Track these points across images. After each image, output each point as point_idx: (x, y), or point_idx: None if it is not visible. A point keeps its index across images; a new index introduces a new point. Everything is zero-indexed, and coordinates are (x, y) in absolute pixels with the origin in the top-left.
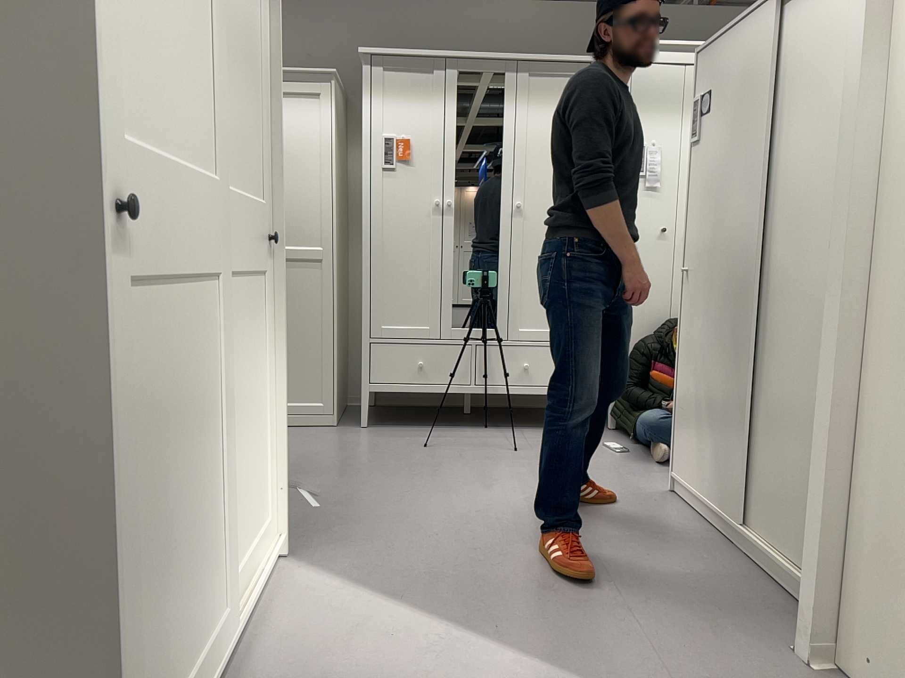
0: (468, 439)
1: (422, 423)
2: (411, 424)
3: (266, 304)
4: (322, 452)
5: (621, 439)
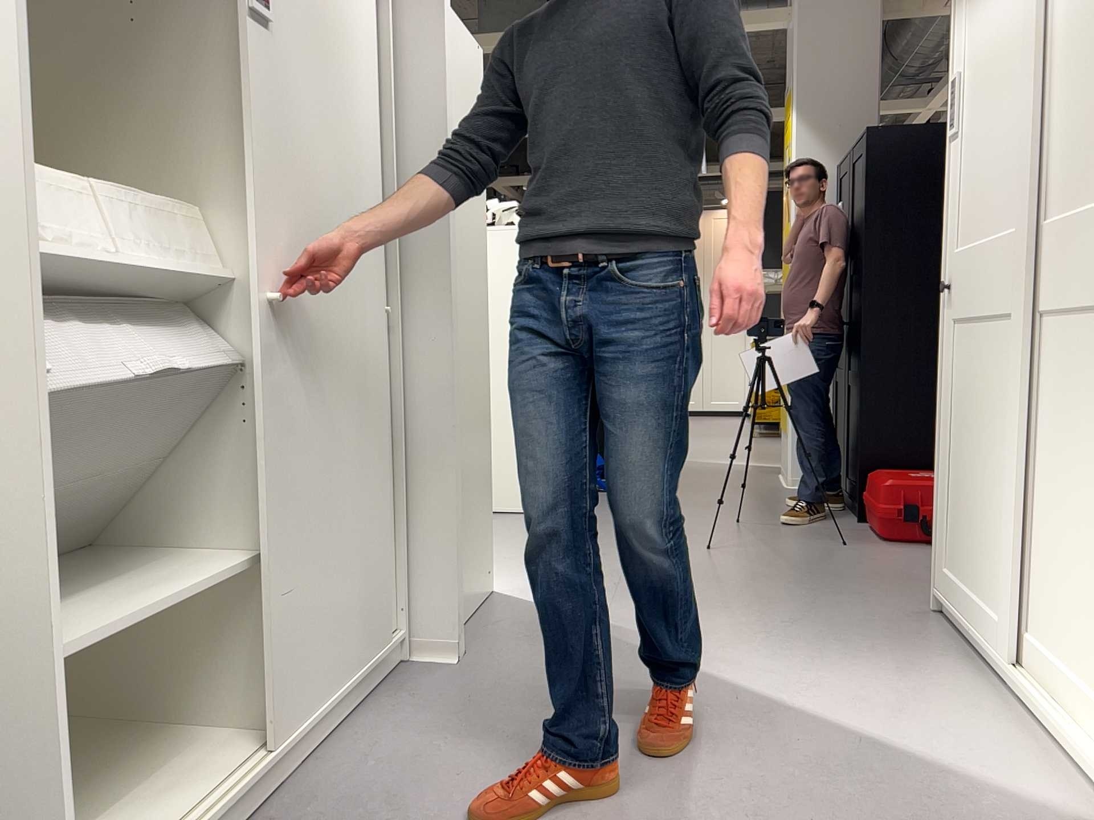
0: None
1: None
2: None
3: None
4: None
5: None
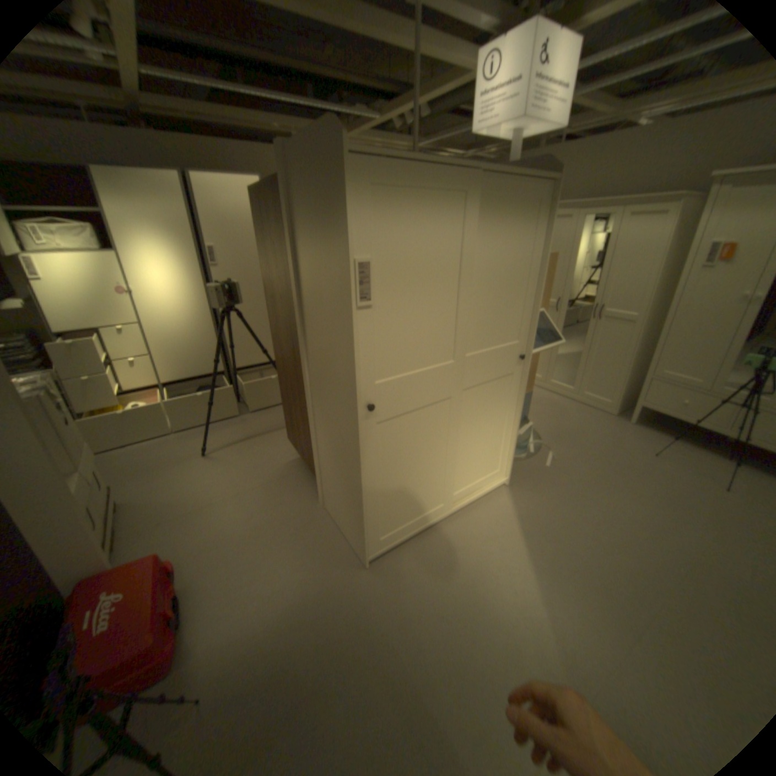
0: (702, 462)
1: (681, 435)
2: (671, 432)
3: (515, 384)
4: (589, 431)
5: None
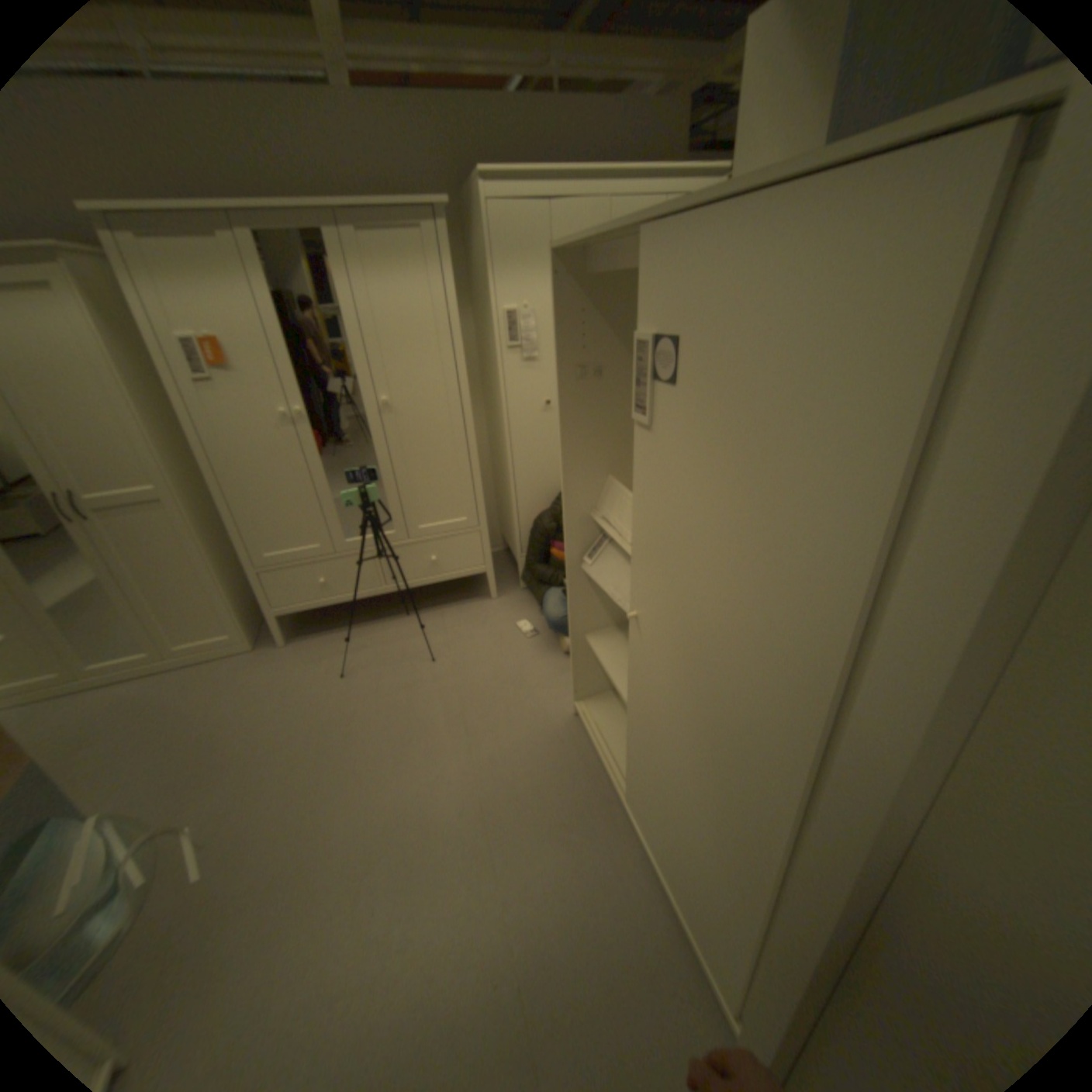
0: (387, 643)
1: (345, 619)
2: (332, 624)
3: None
4: (226, 718)
5: (531, 607)
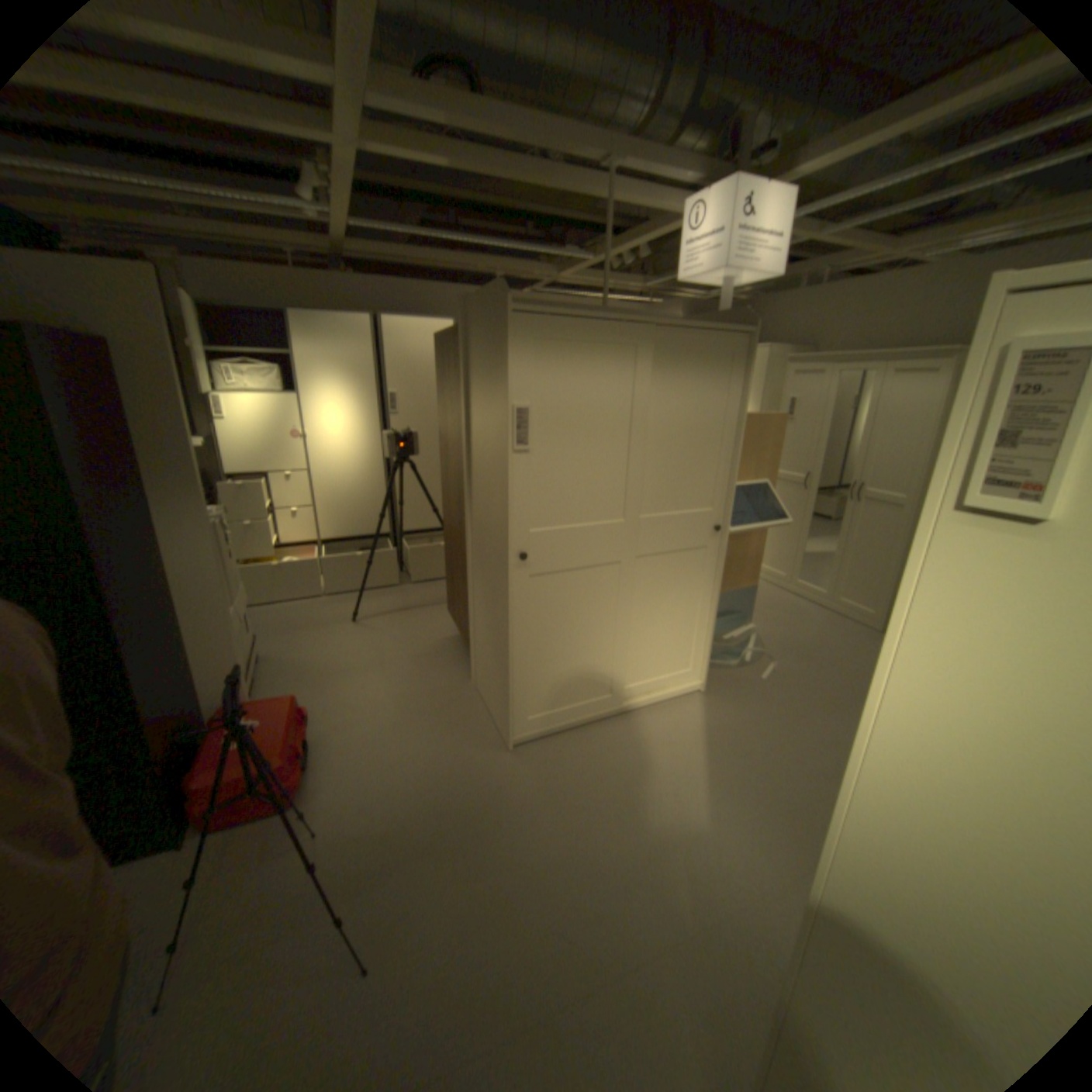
0: None
1: None
2: None
3: (711, 561)
4: (835, 646)
5: None
